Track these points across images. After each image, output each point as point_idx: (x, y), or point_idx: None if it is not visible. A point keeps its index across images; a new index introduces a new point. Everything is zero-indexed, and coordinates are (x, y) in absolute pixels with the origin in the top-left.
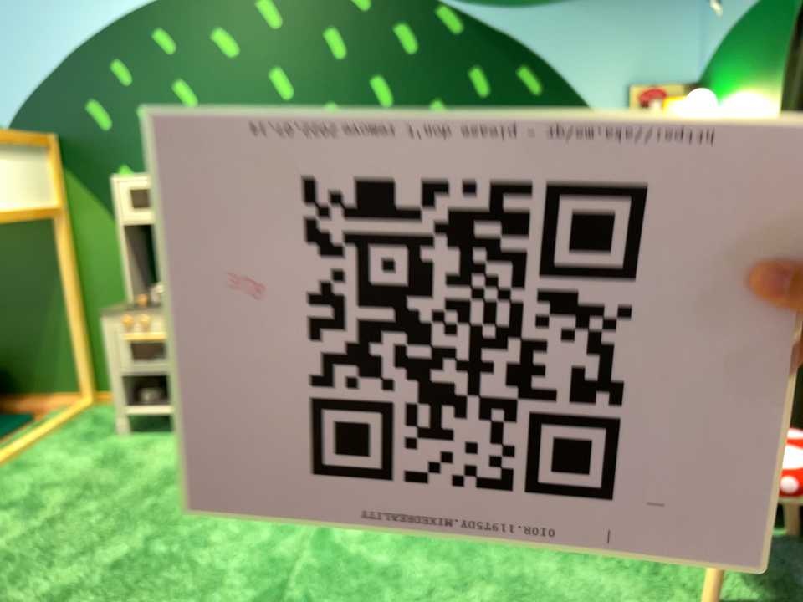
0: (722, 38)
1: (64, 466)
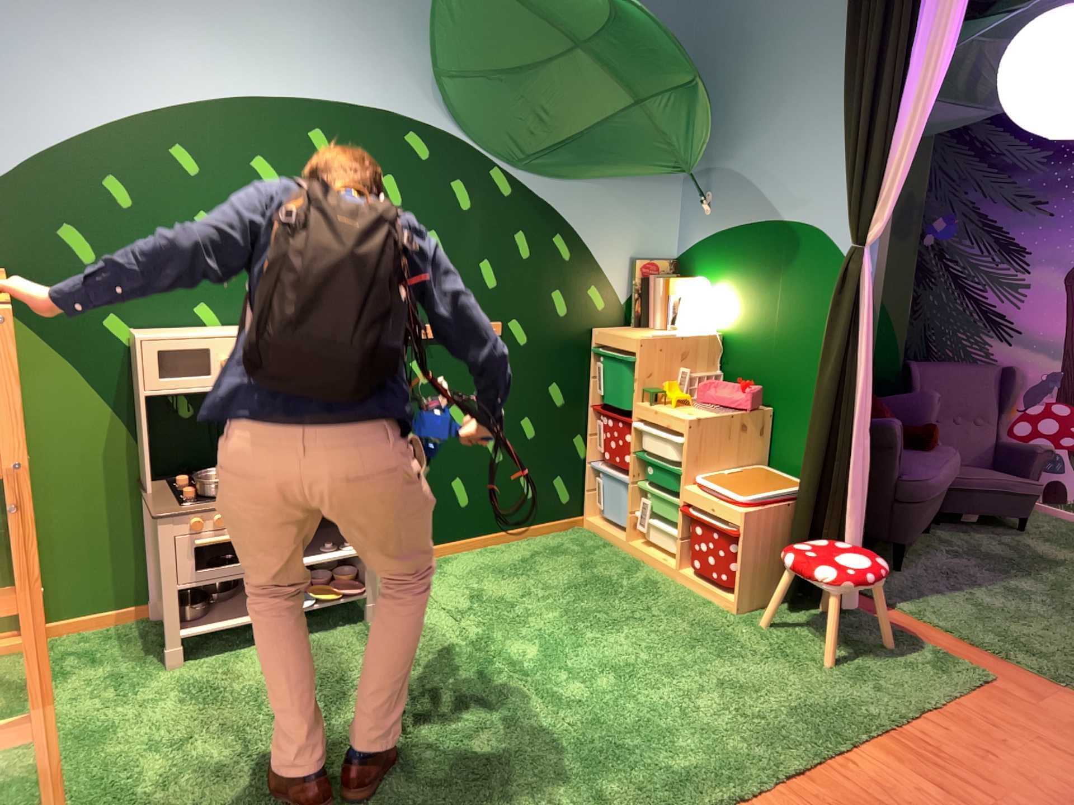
0: (704, 238)
1: (165, 709)
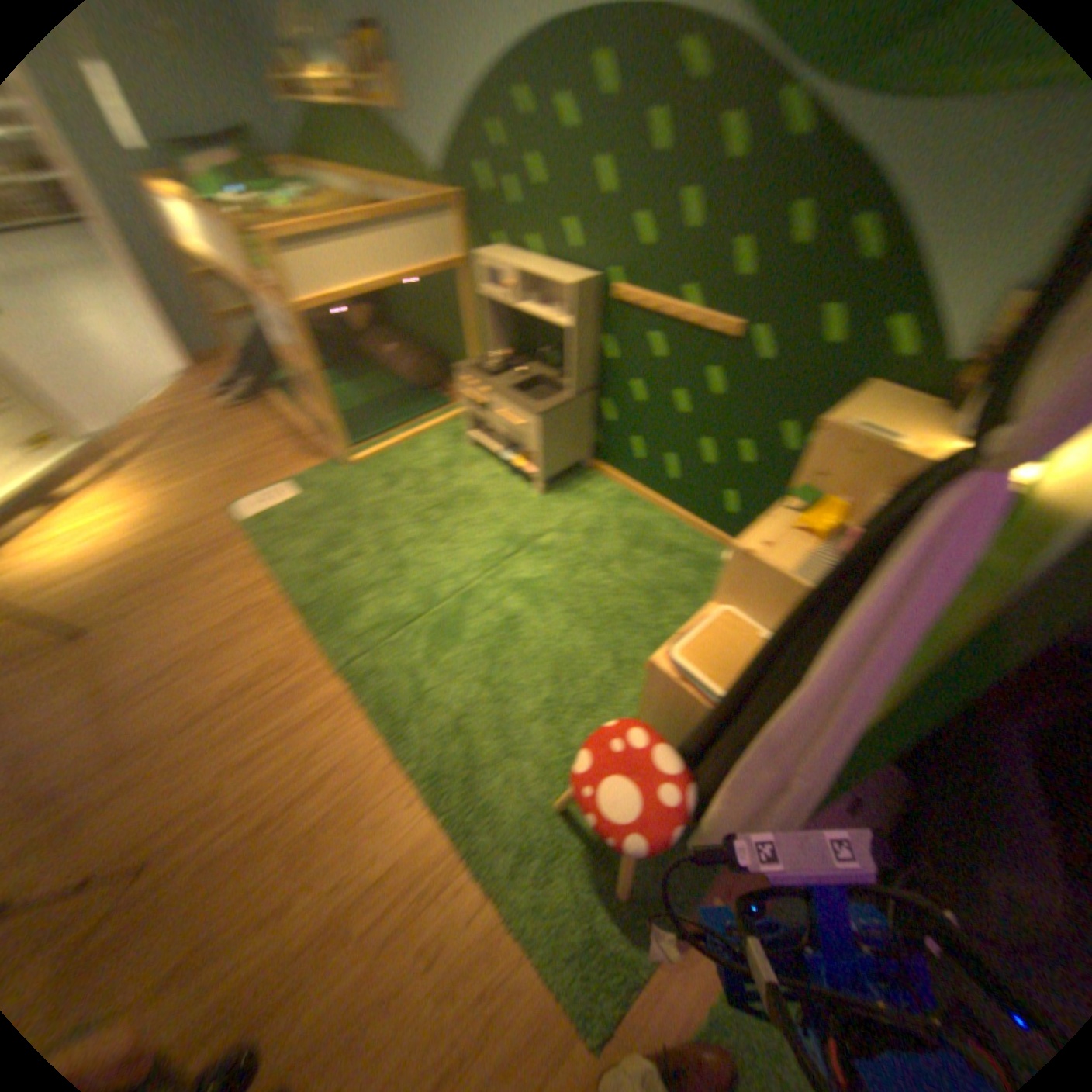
0: None
1: (426, 458)
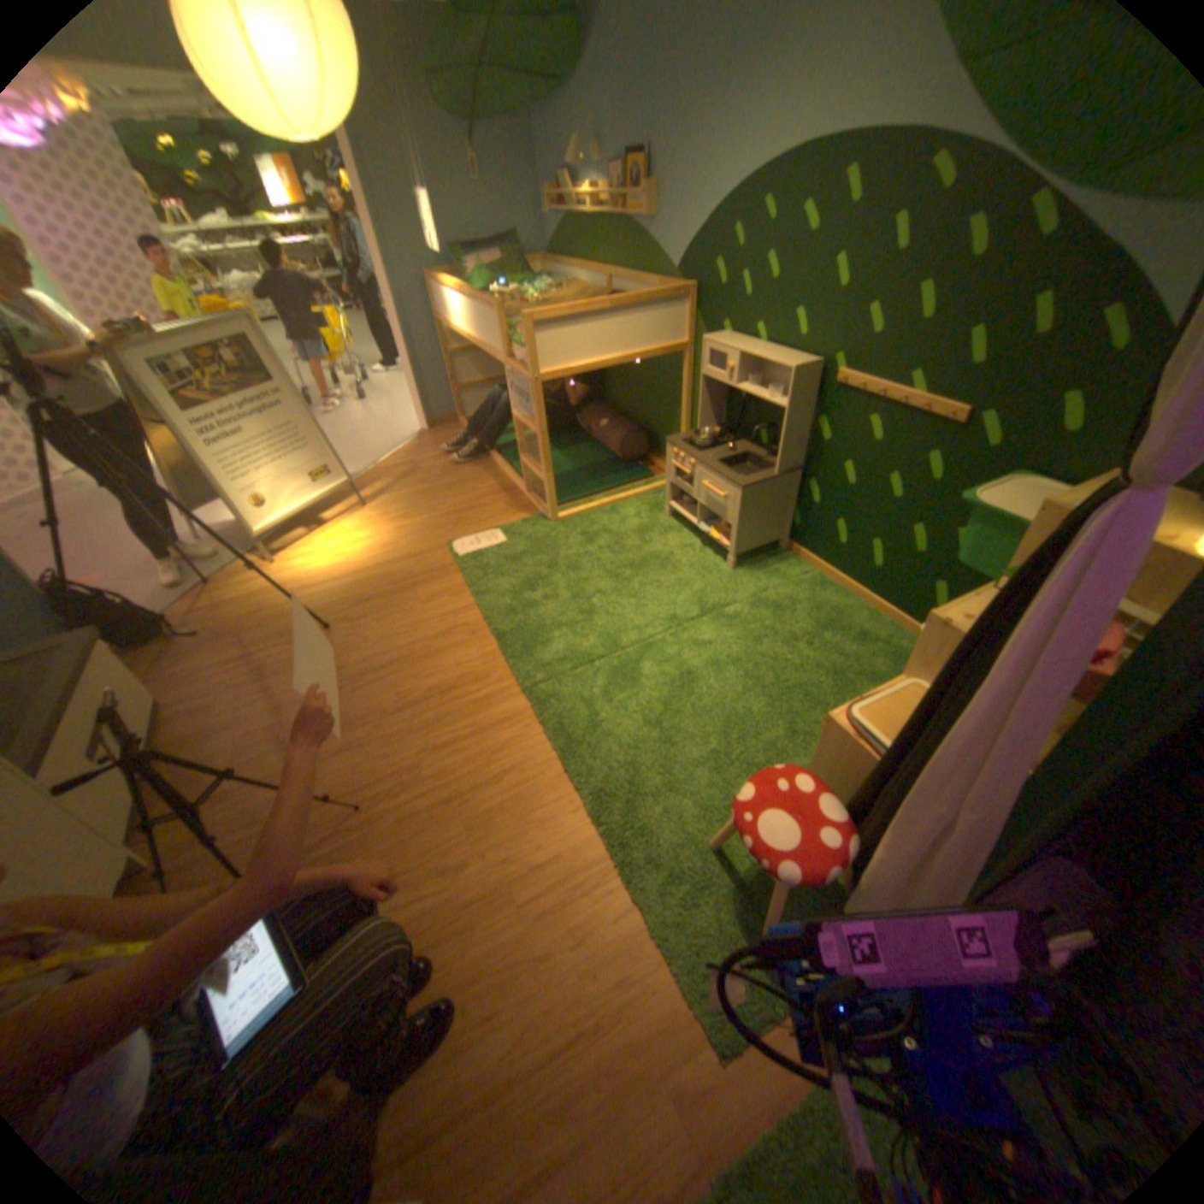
0: None
1: (625, 523)
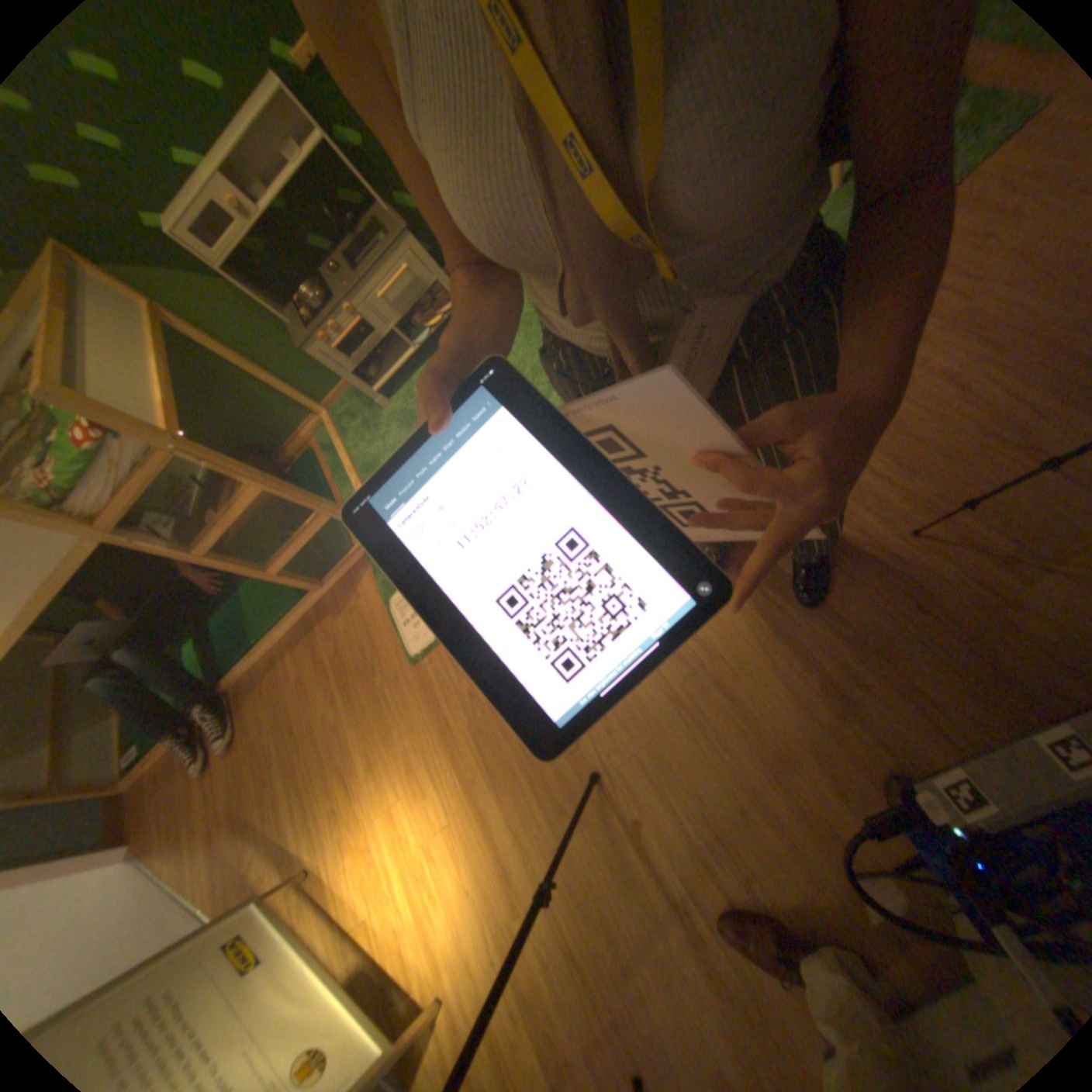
0: None
1: (389, 444)
